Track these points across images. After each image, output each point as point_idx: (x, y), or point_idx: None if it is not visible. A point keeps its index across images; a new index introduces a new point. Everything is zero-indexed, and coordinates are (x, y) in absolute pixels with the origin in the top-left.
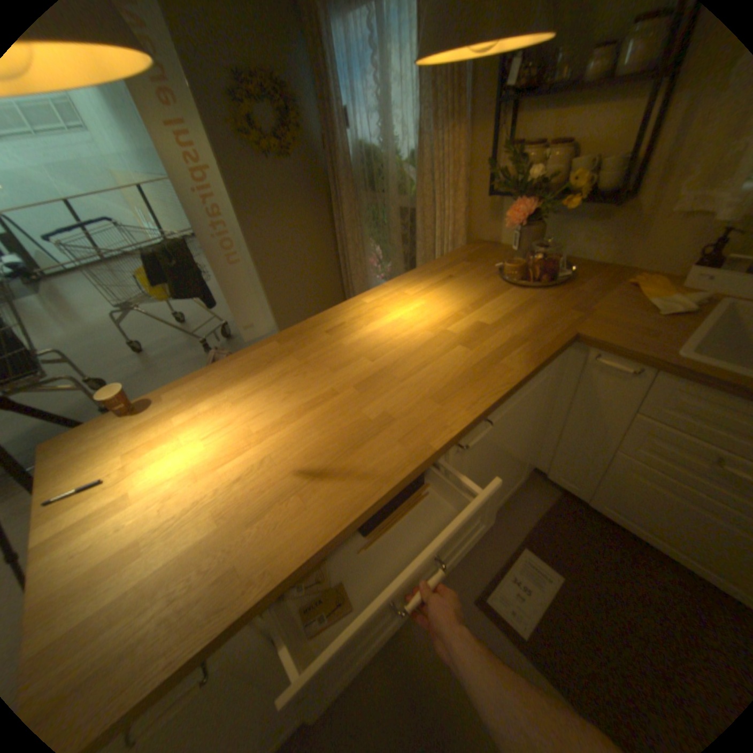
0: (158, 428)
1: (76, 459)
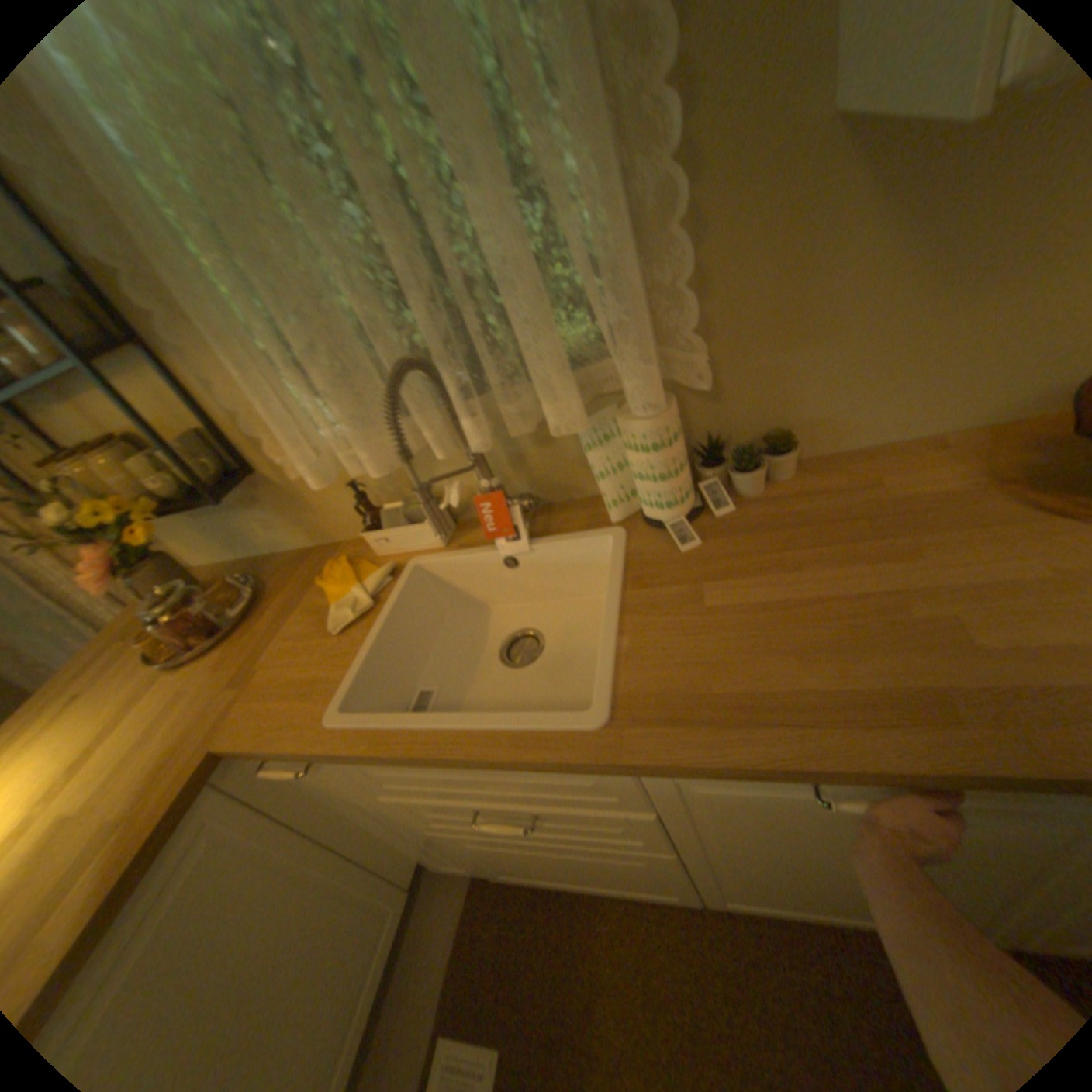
0: None
1: None
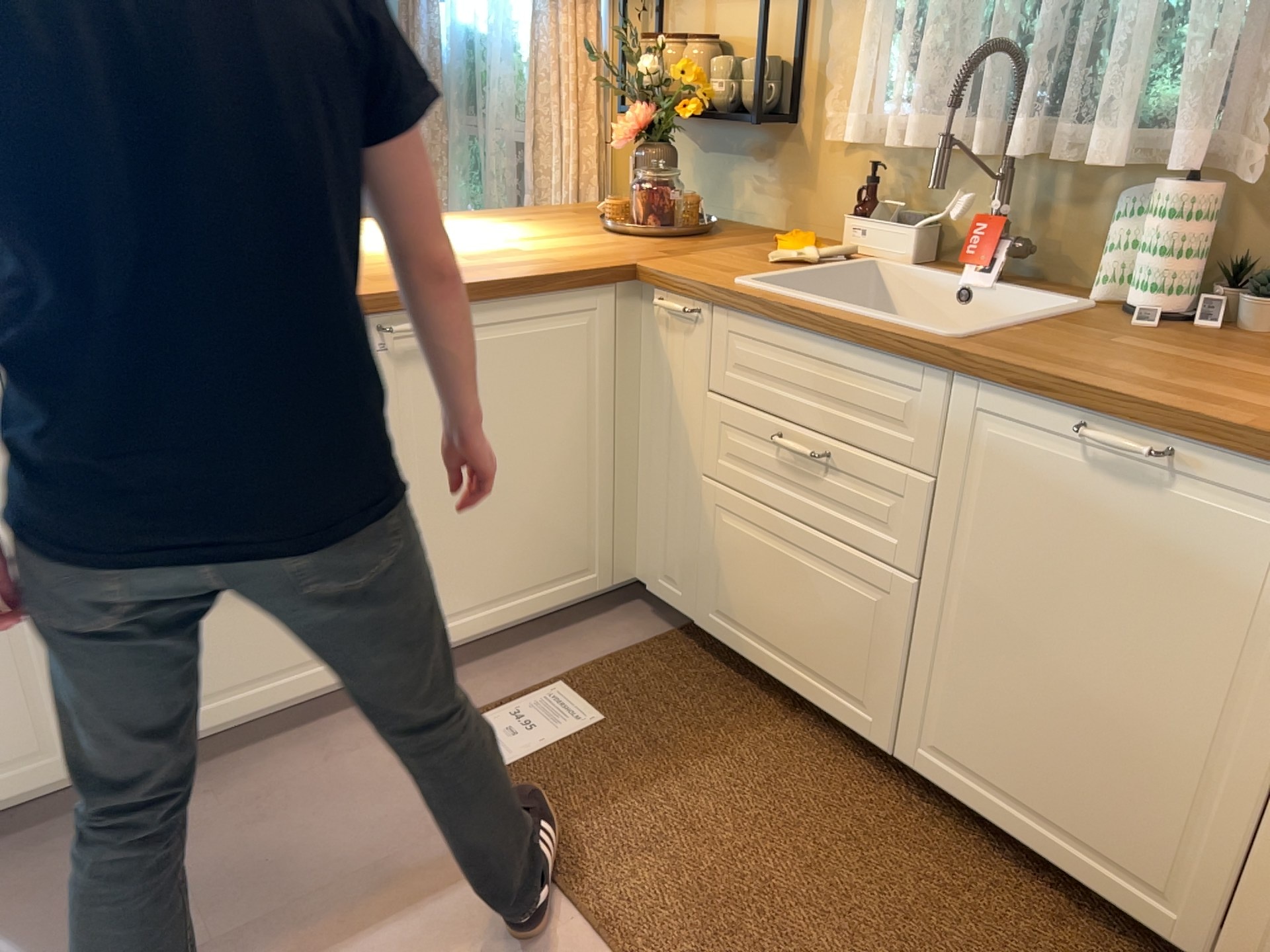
0: None
1: None
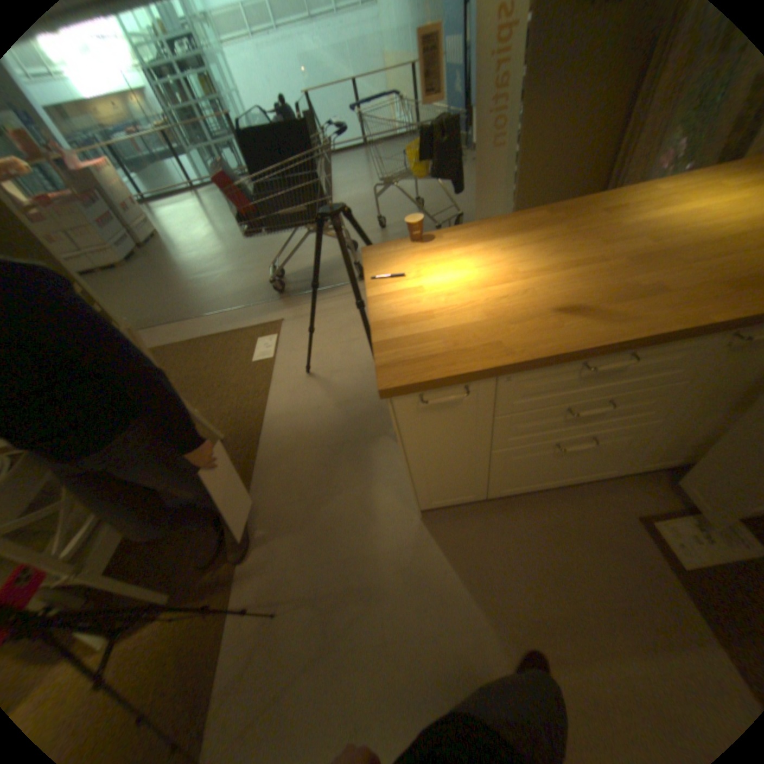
0: (440, 254)
1: (386, 261)
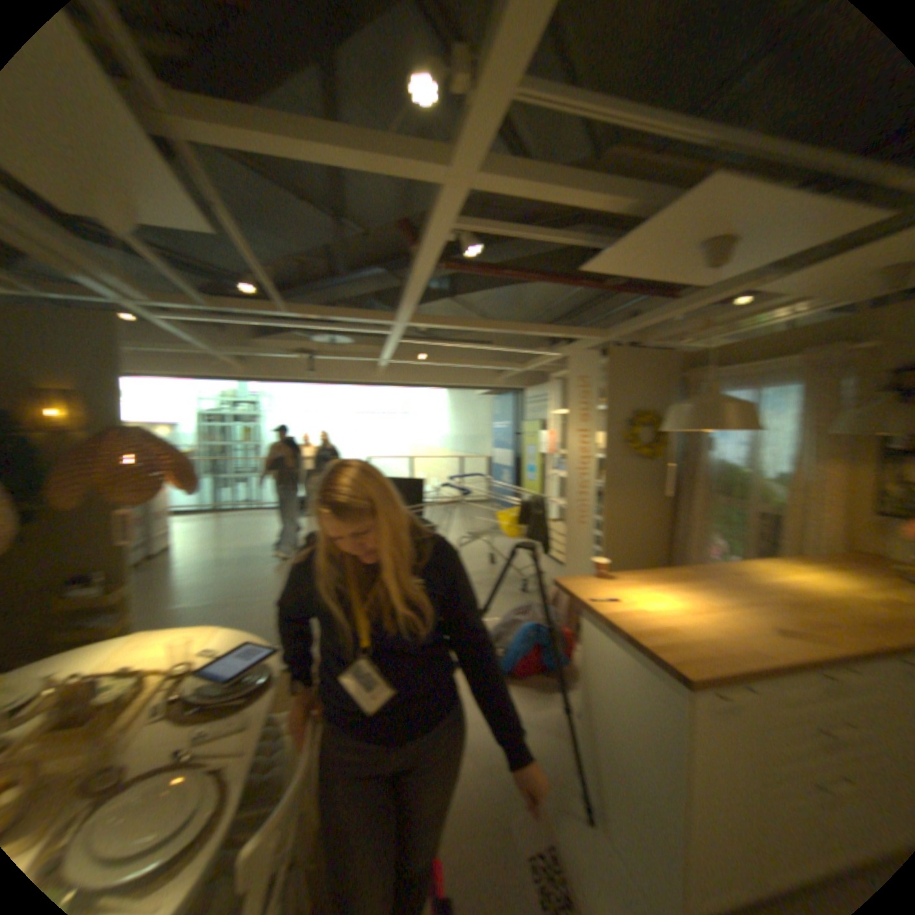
0: (636, 589)
1: (591, 589)
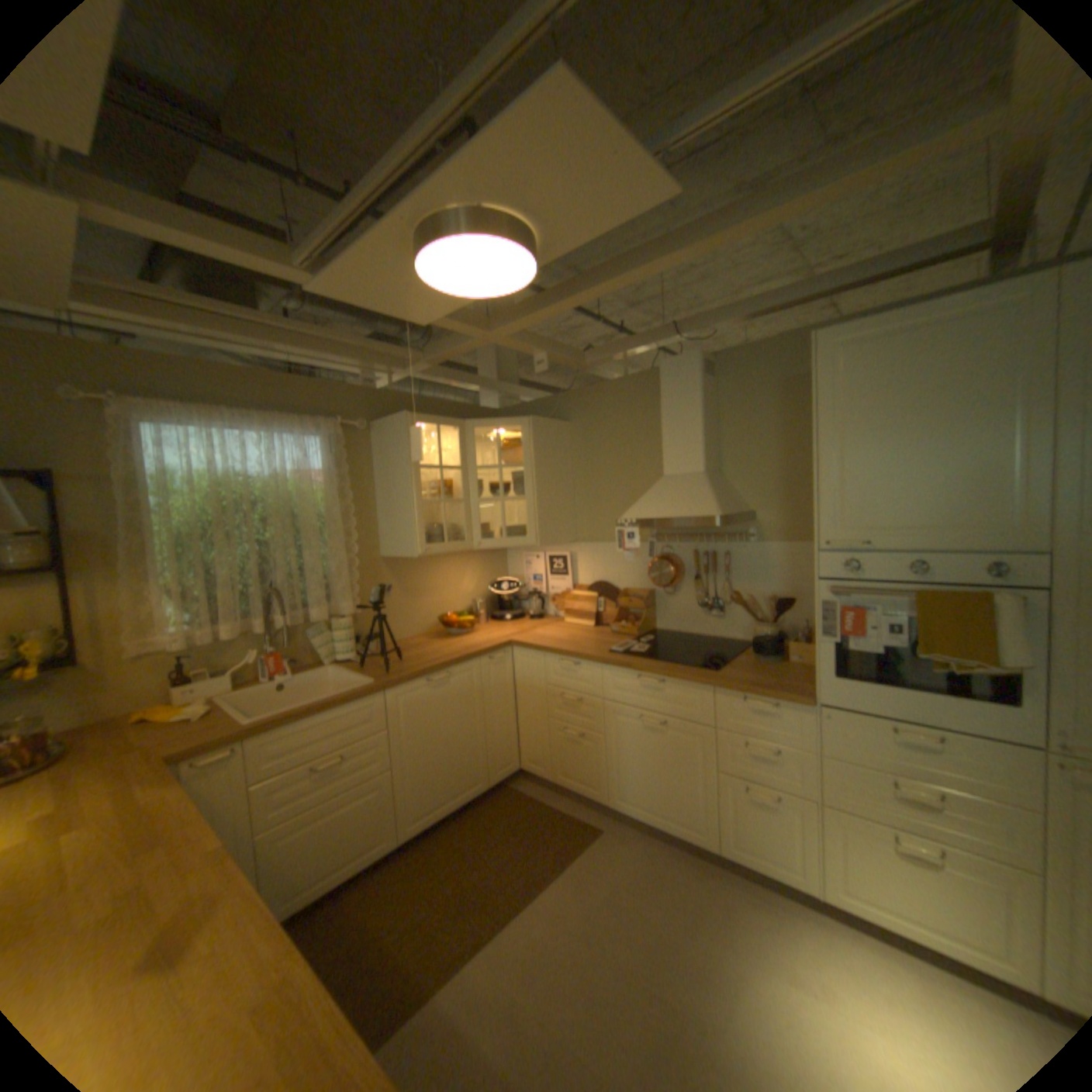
0: None
1: None
